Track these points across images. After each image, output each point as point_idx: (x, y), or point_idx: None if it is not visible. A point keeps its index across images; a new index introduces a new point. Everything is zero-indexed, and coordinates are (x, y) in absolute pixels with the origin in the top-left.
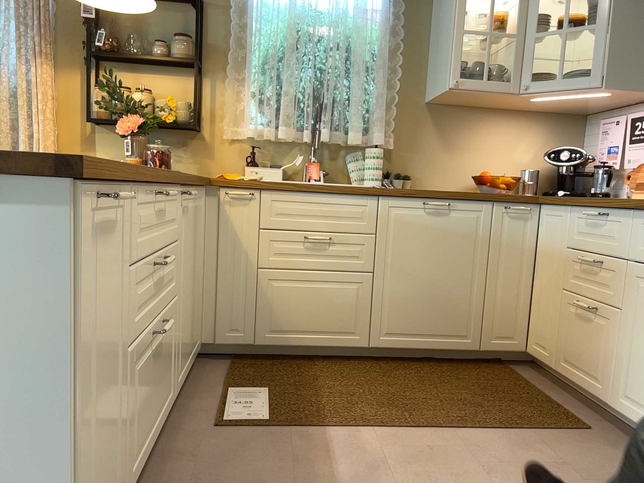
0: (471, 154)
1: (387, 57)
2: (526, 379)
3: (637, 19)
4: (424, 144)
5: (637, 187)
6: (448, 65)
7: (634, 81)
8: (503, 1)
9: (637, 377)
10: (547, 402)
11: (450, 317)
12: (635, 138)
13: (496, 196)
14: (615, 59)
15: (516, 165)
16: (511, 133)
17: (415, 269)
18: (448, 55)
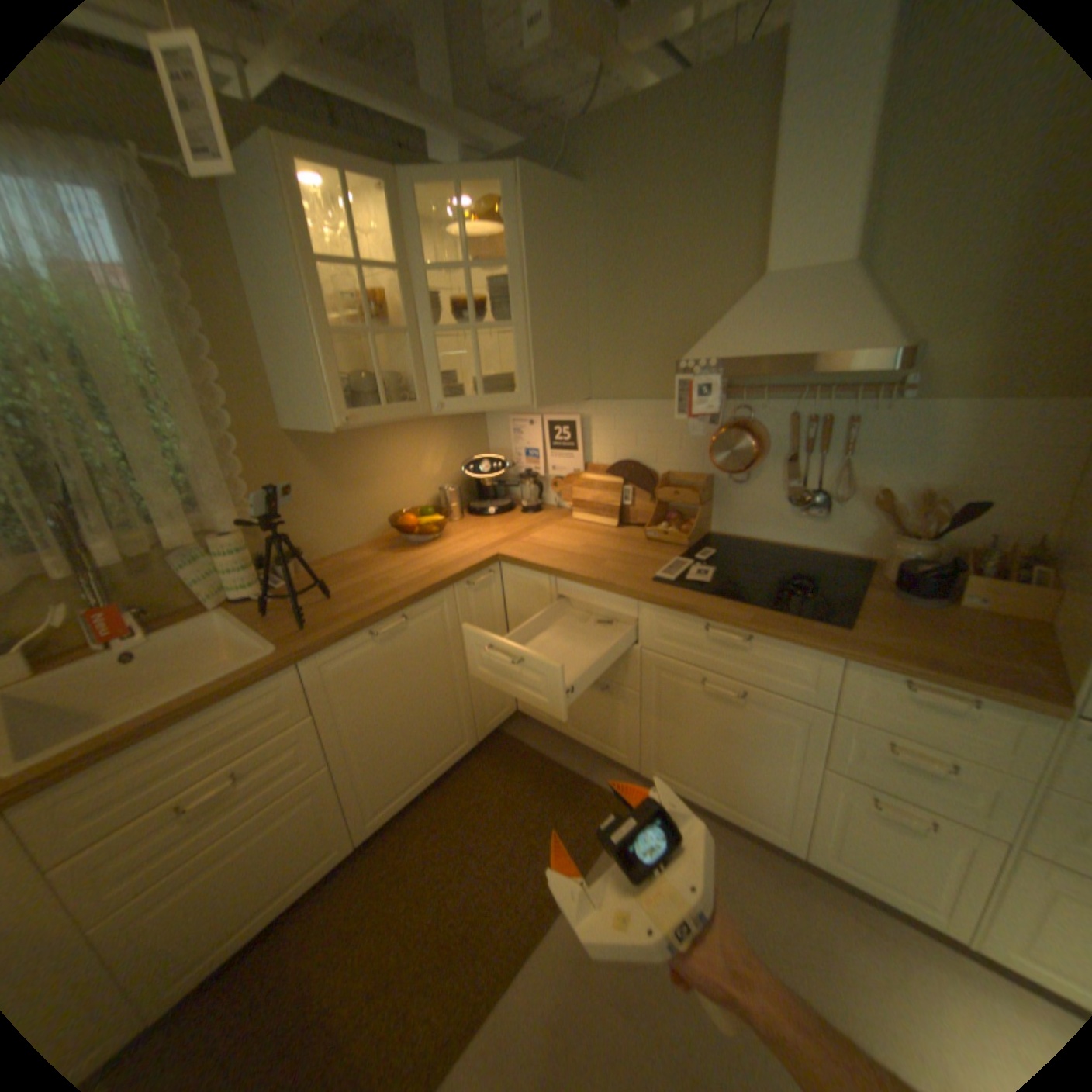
0: (371, 488)
1: (176, 366)
2: (532, 749)
3: (550, 314)
4: (301, 495)
5: (573, 504)
6: (317, 389)
7: (558, 394)
8: (359, 258)
9: (669, 755)
10: (574, 782)
11: (441, 739)
12: (554, 444)
13: (455, 579)
14: (540, 370)
15: (428, 483)
16: (412, 445)
17: (384, 720)
18: (313, 373)
